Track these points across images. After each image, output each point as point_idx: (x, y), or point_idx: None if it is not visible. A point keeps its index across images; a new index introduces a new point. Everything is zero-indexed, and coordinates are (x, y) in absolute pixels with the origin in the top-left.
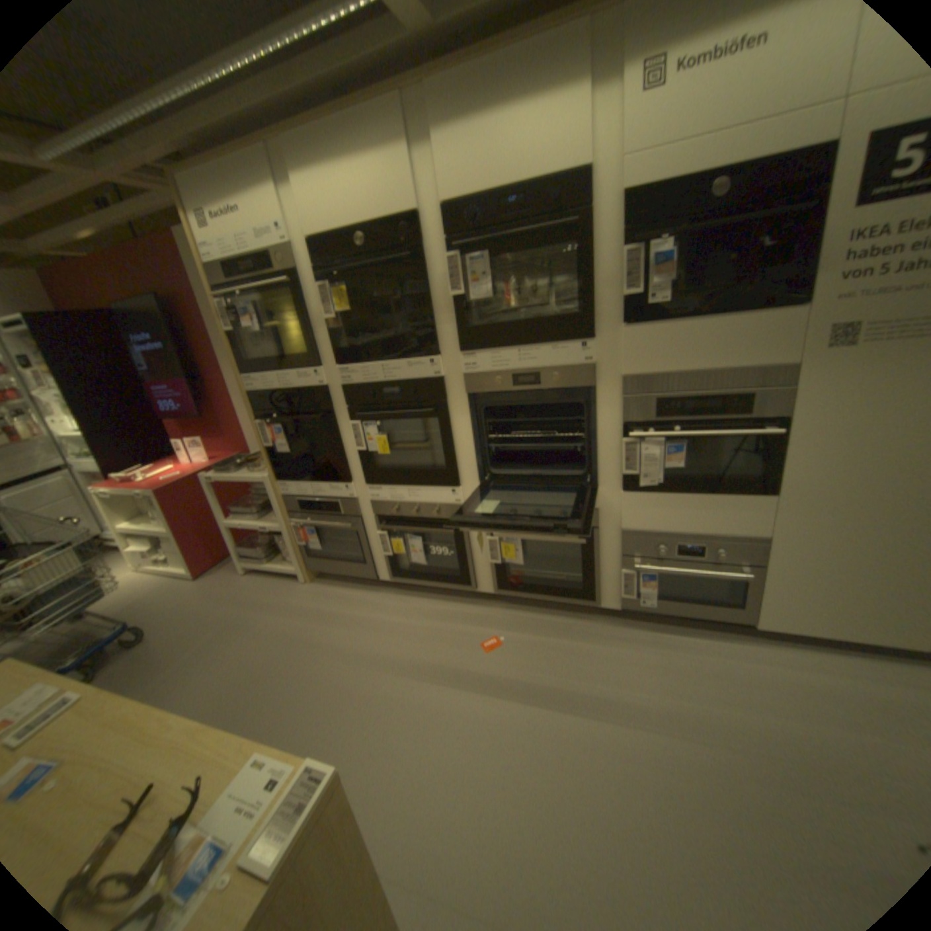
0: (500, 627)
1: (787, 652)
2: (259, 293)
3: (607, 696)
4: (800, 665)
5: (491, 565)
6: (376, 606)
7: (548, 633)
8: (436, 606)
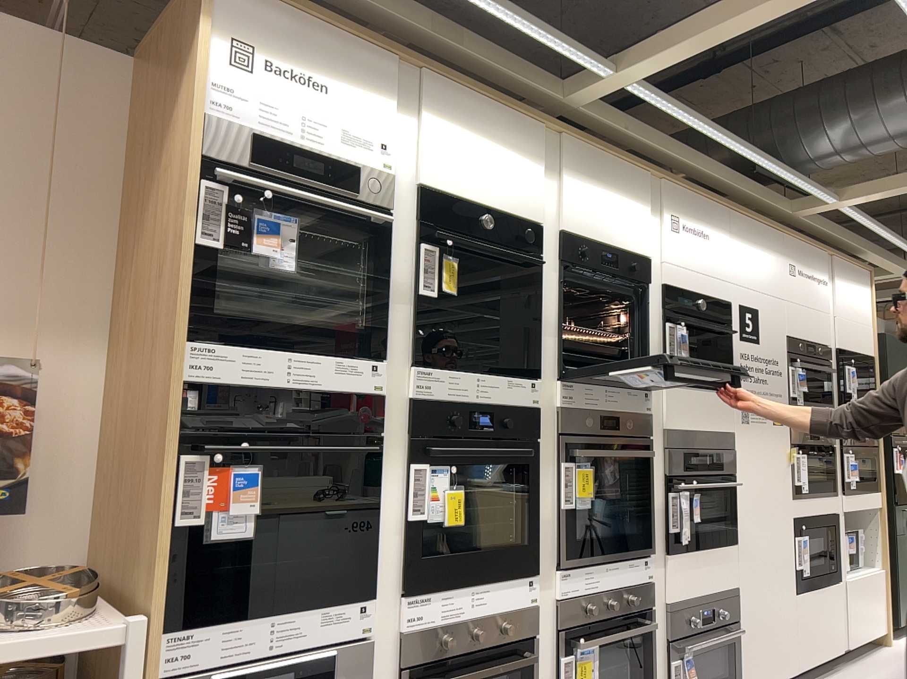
0: None
1: None
2: (290, 213)
3: None
4: None
5: None
6: None
7: None
8: None
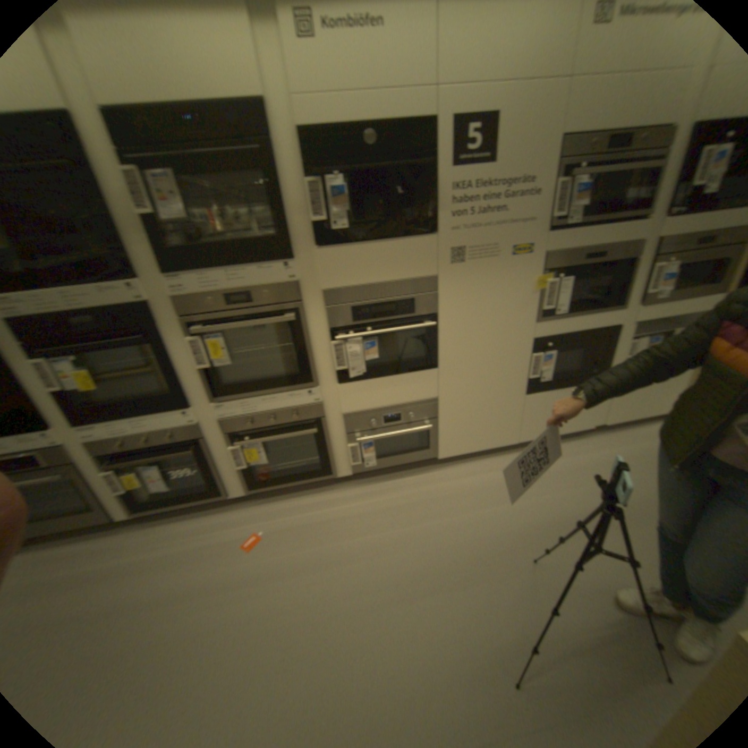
0: (253, 524)
1: (453, 468)
2: None
3: (351, 547)
4: (461, 474)
5: (234, 473)
6: (111, 552)
7: (297, 513)
8: (184, 526)
